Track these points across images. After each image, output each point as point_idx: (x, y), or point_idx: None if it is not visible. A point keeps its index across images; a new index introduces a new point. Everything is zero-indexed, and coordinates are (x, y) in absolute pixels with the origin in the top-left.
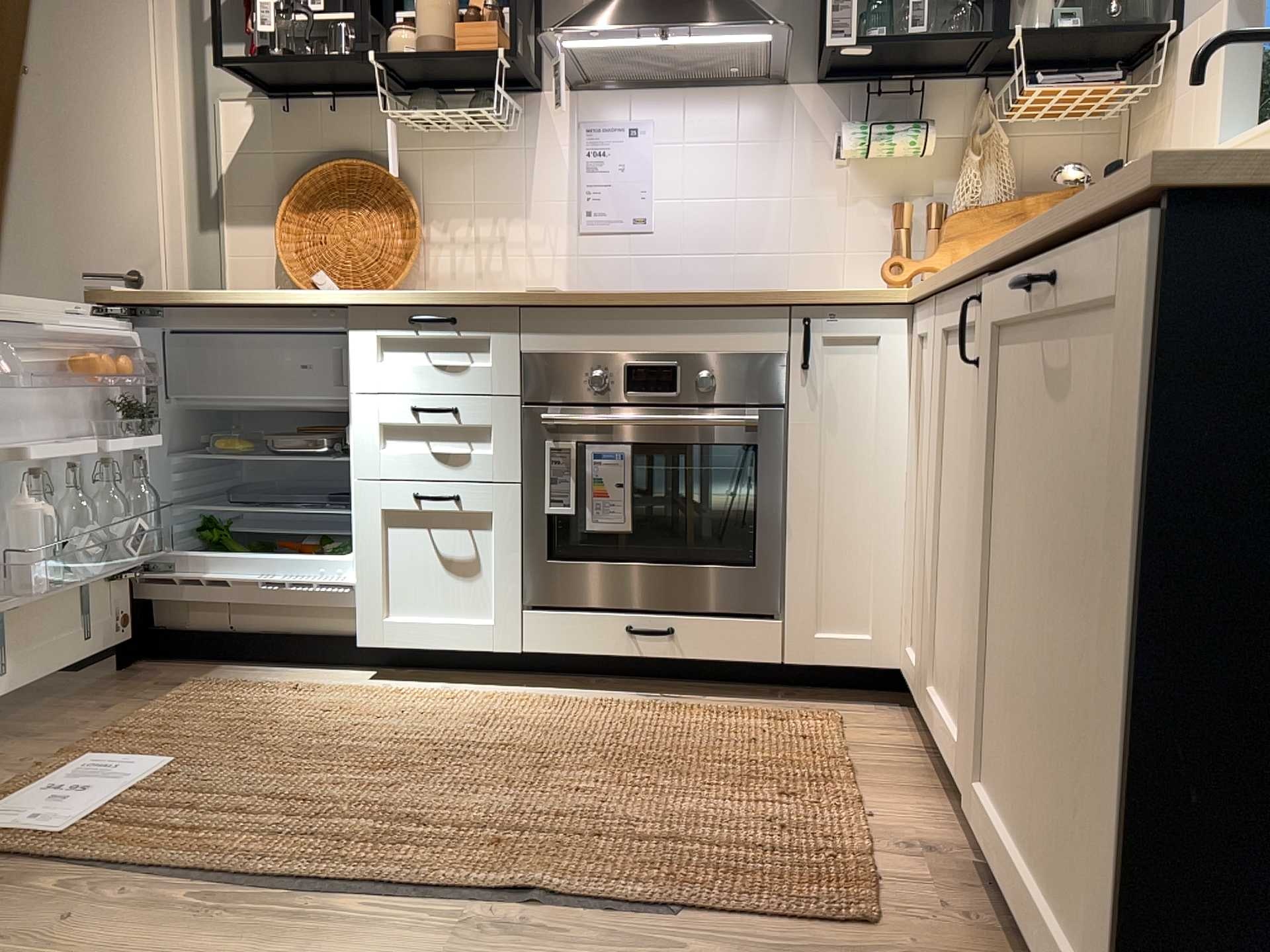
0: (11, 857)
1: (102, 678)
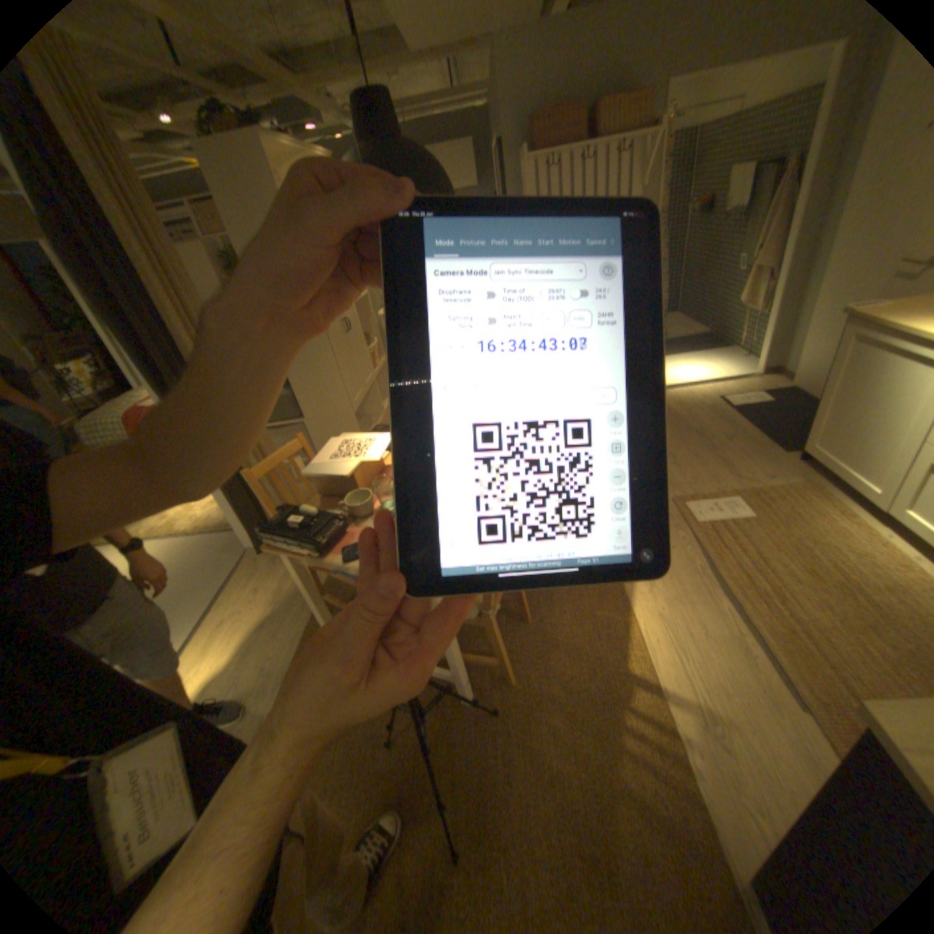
0: (685, 518)
1: (790, 460)
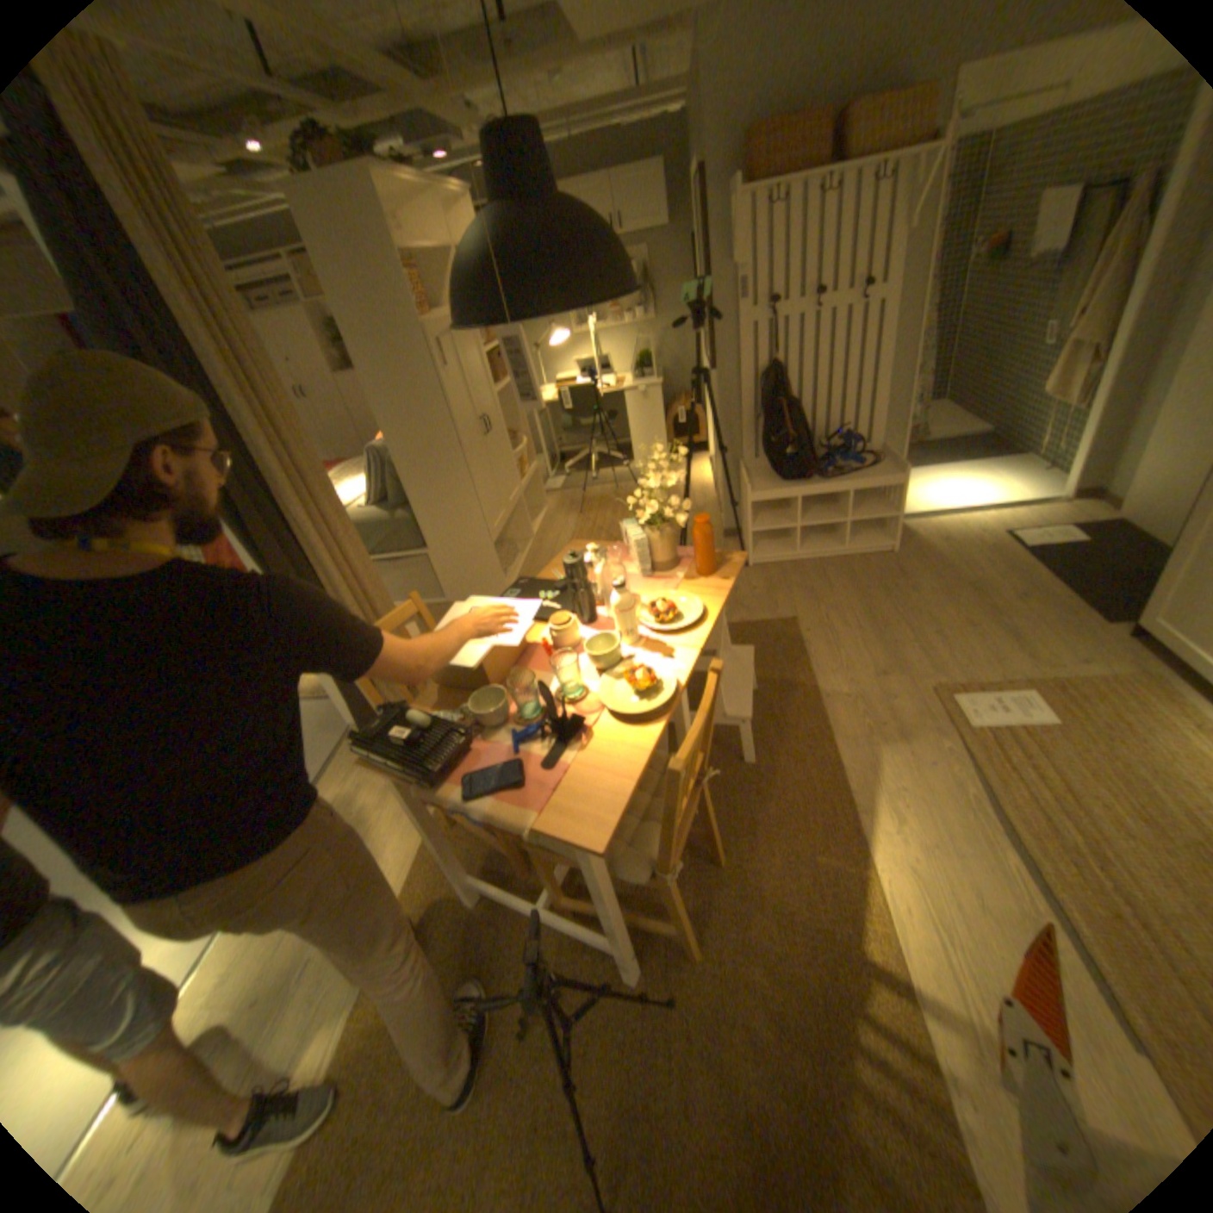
0: (954, 719)
1: (1114, 636)
